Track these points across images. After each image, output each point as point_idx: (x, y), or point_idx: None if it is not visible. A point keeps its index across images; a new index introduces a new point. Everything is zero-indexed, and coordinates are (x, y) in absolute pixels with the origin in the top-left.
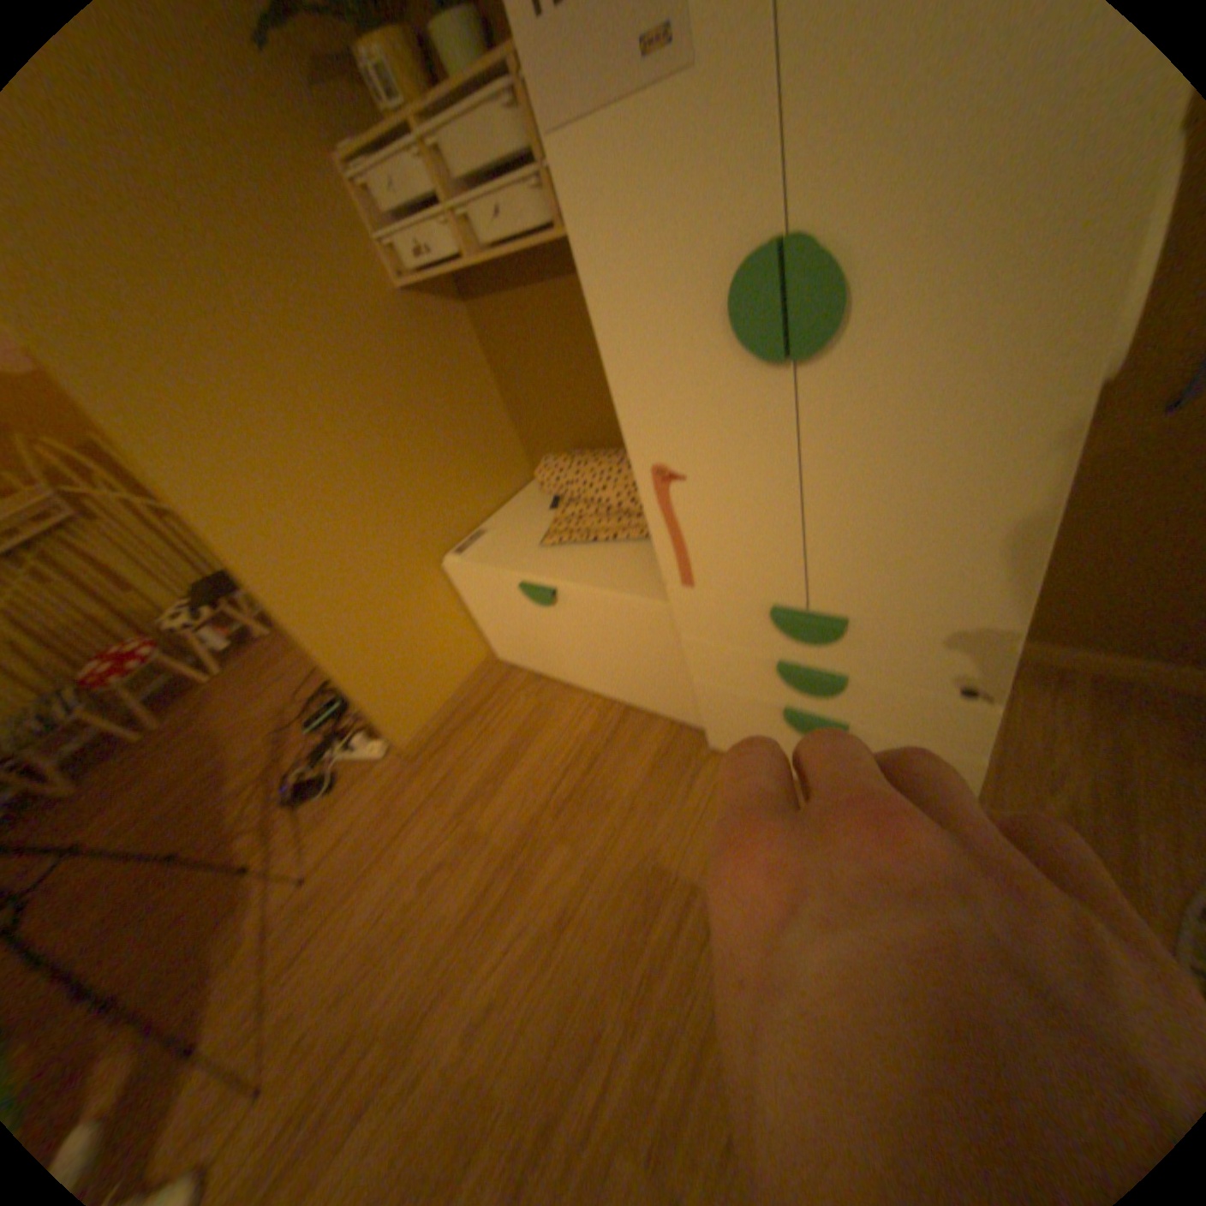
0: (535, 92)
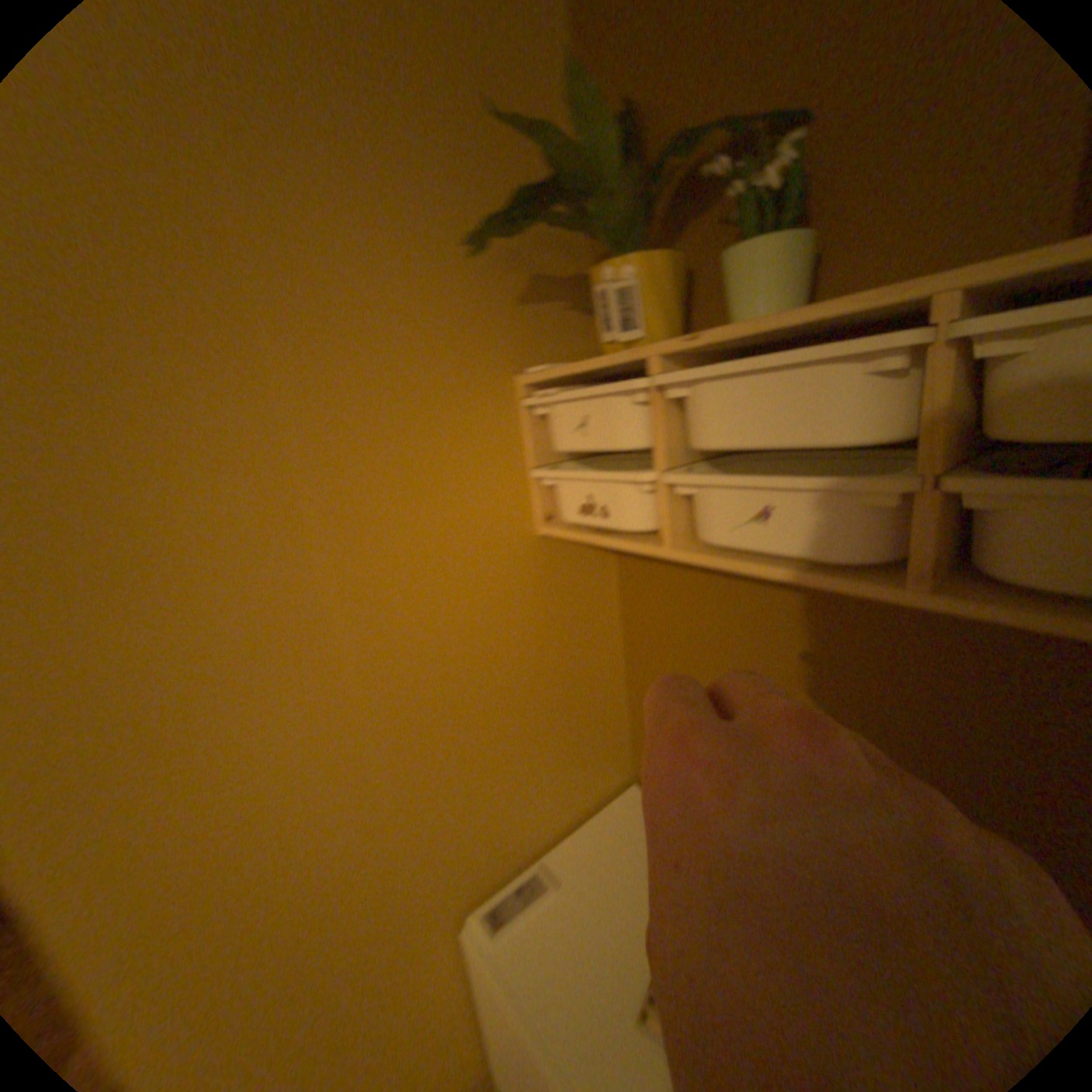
0: None
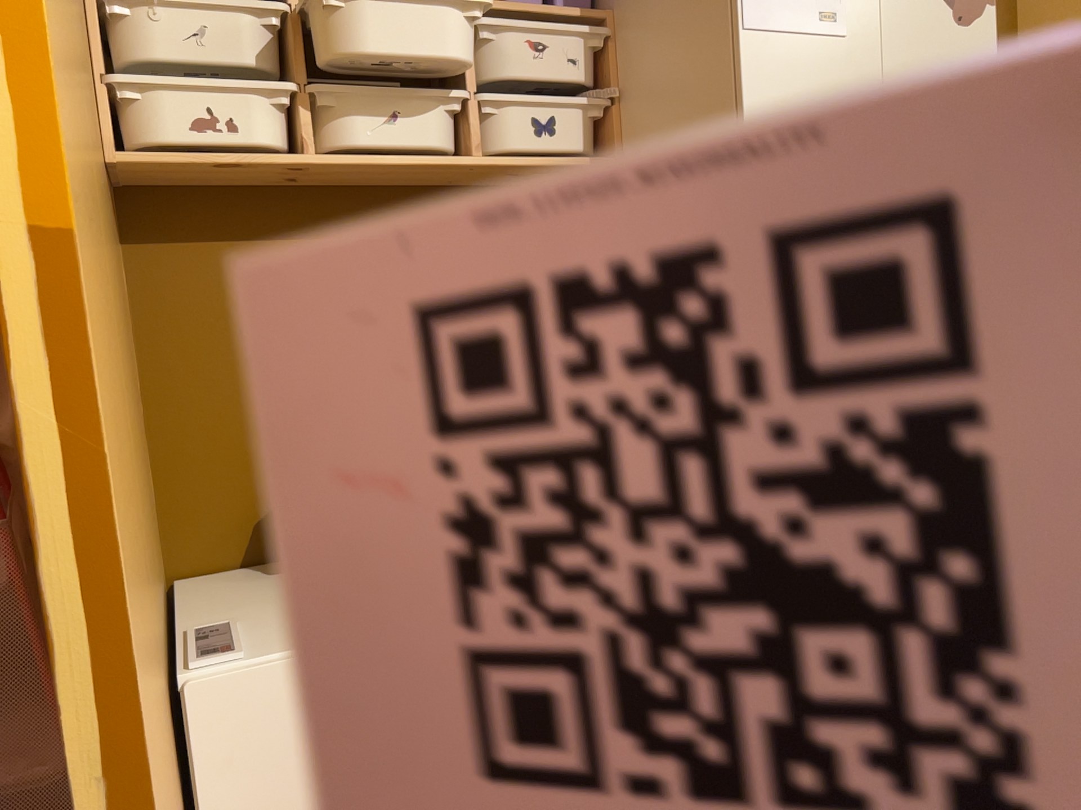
0: (739, 6)
